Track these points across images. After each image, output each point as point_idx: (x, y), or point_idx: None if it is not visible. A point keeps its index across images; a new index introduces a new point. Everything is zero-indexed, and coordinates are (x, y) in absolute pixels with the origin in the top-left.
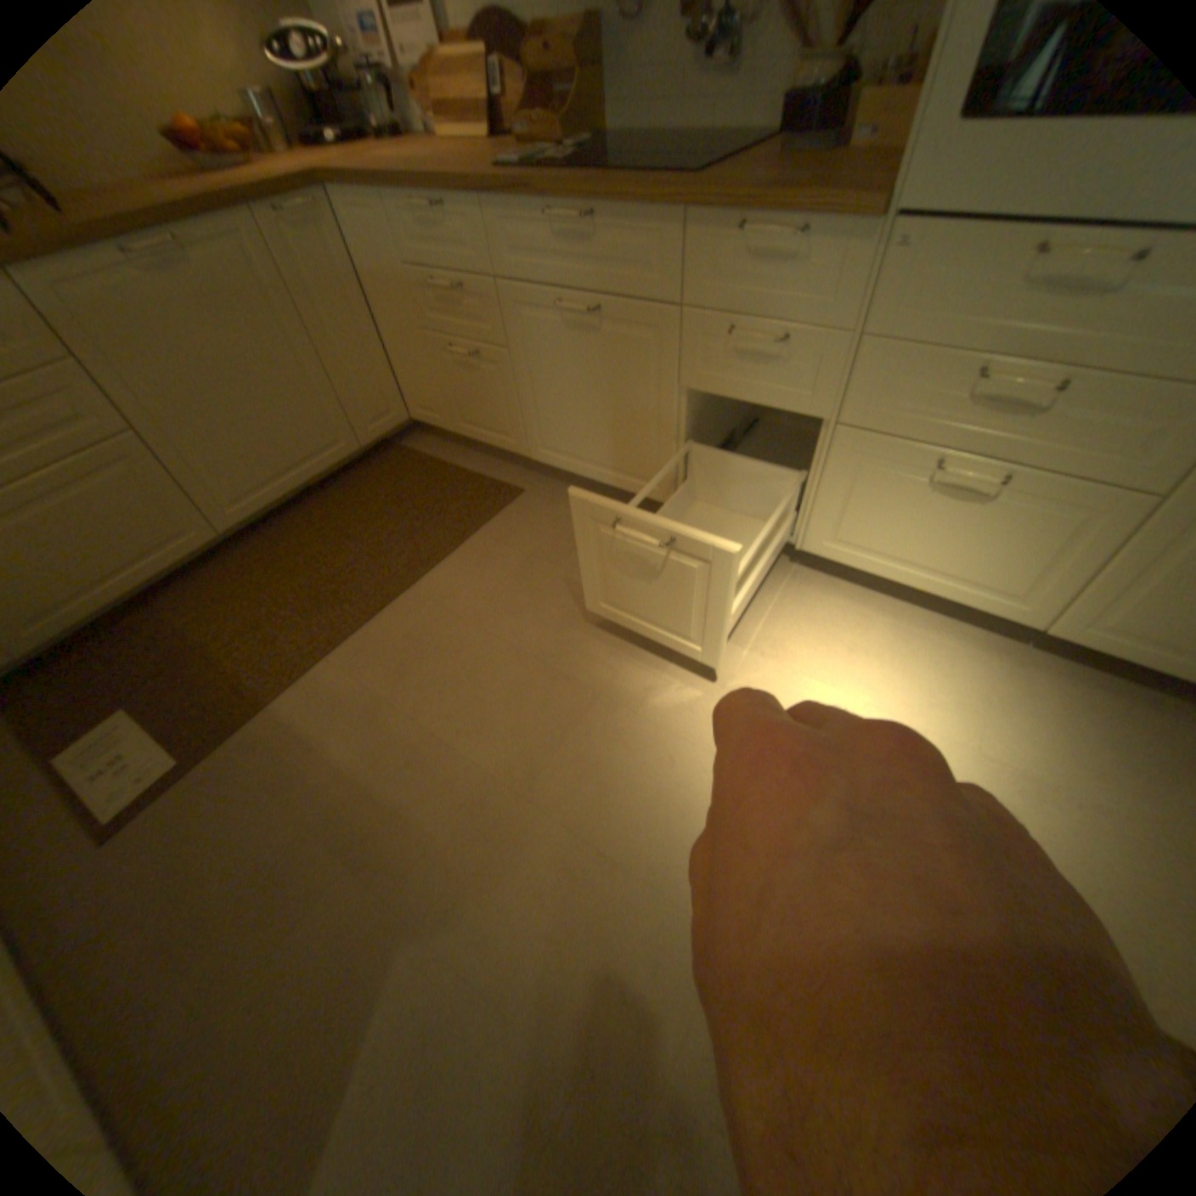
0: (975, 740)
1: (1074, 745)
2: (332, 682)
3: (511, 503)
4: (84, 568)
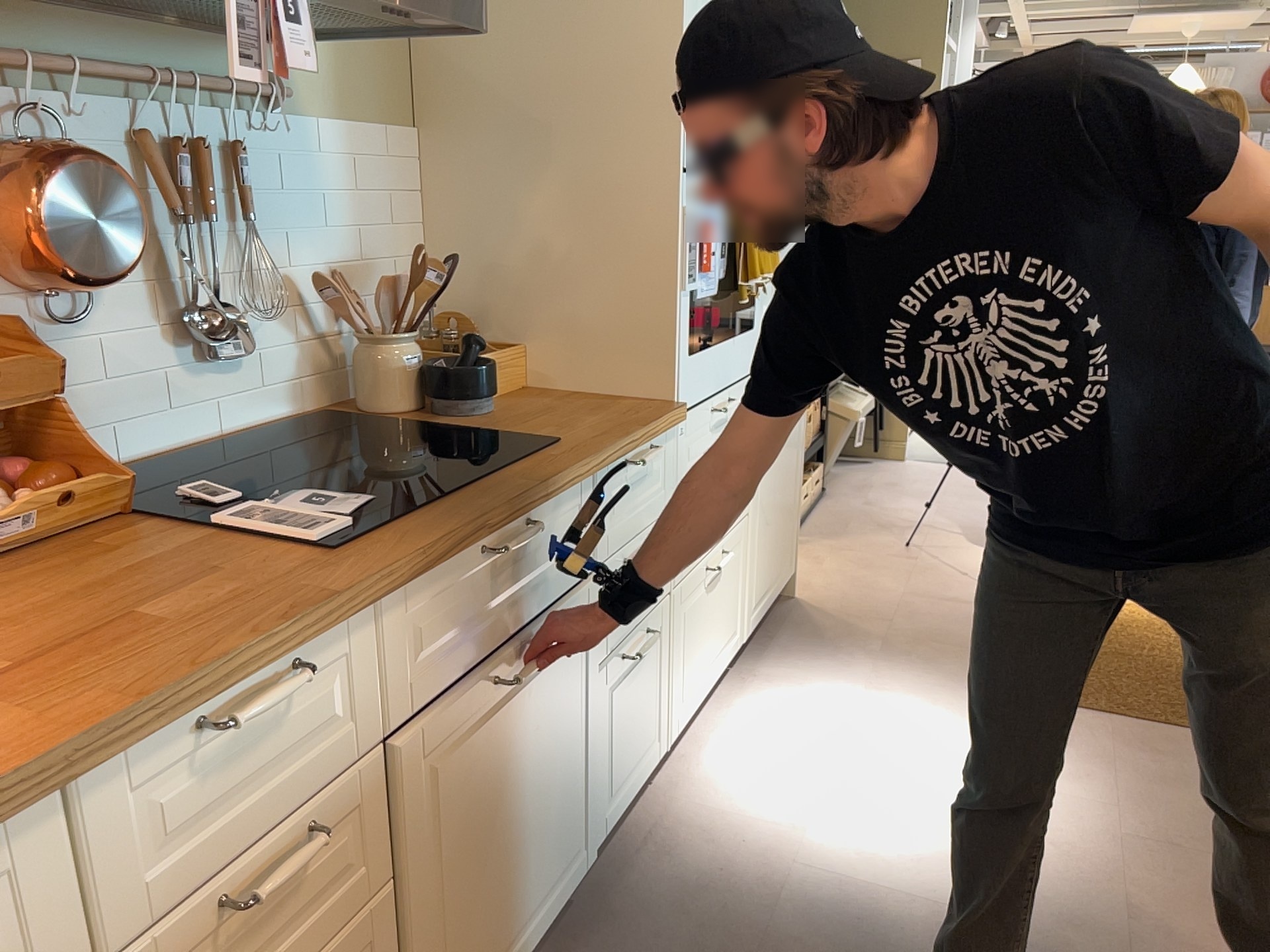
0: (844, 705)
1: (823, 670)
2: None
3: None
4: None
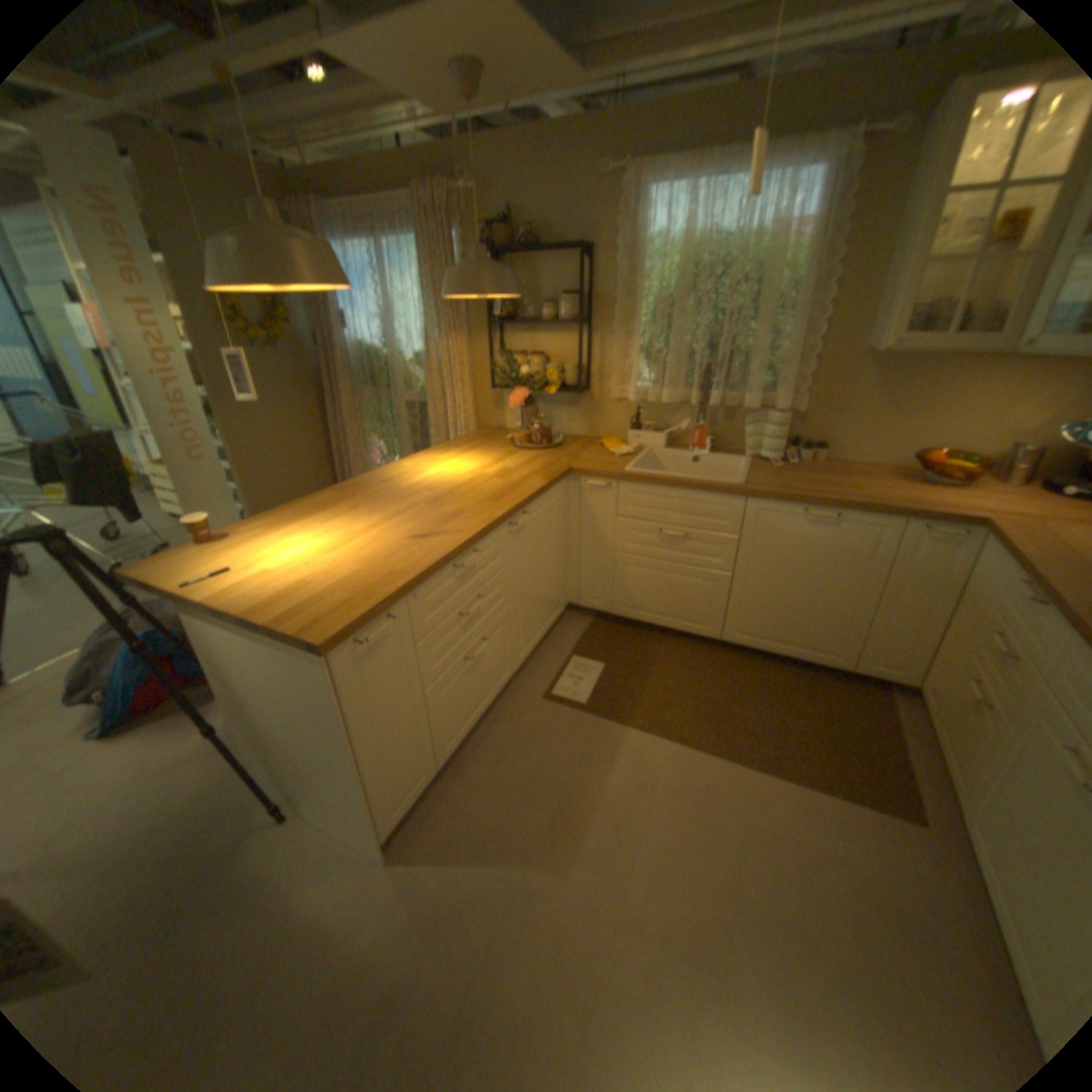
0: None
1: None
2: (655, 756)
3: (900, 822)
4: (659, 606)
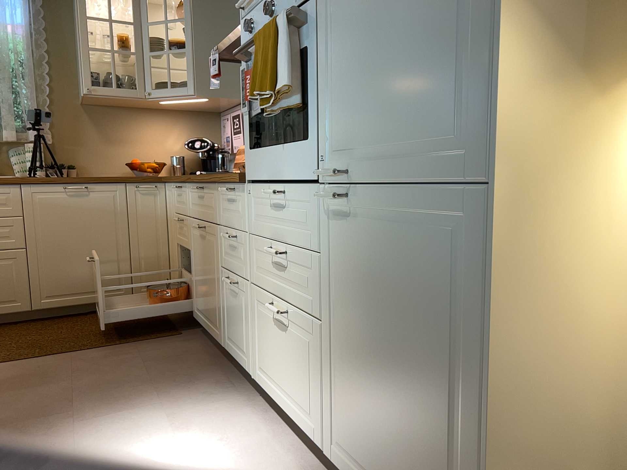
0: None
1: None
2: None
3: (168, 337)
4: None
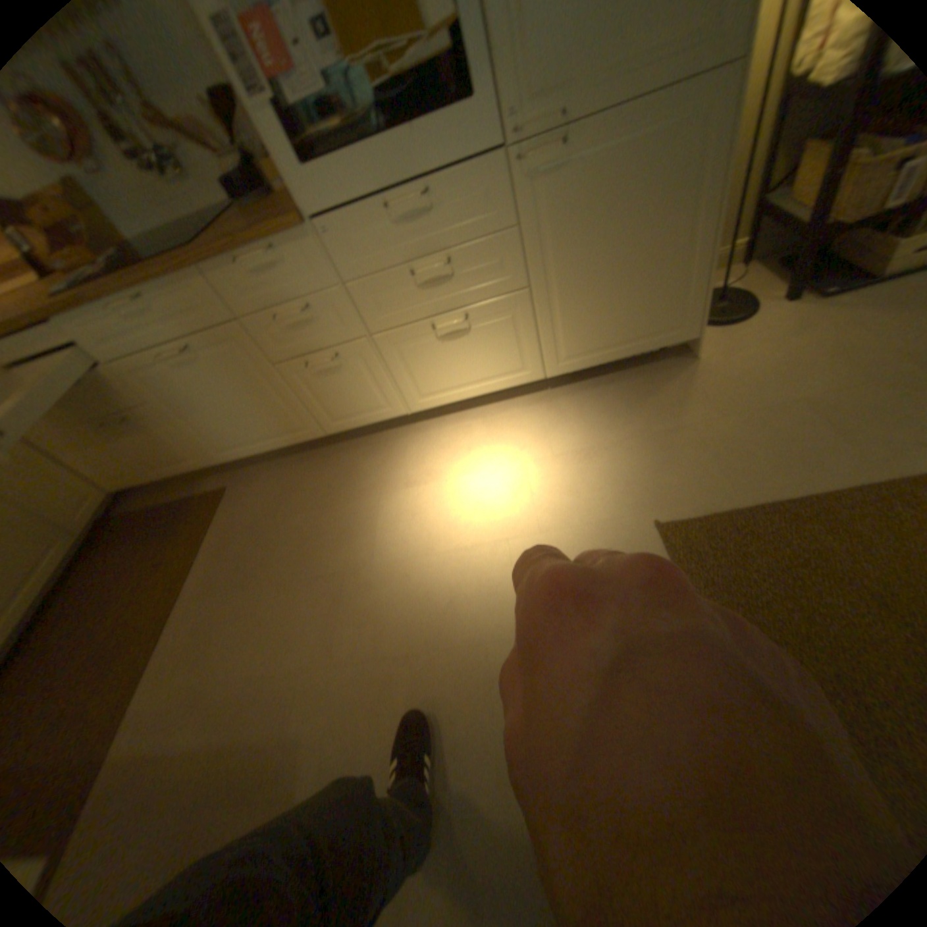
0: (549, 452)
1: (590, 423)
2: (151, 709)
3: (221, 504)
4: None
